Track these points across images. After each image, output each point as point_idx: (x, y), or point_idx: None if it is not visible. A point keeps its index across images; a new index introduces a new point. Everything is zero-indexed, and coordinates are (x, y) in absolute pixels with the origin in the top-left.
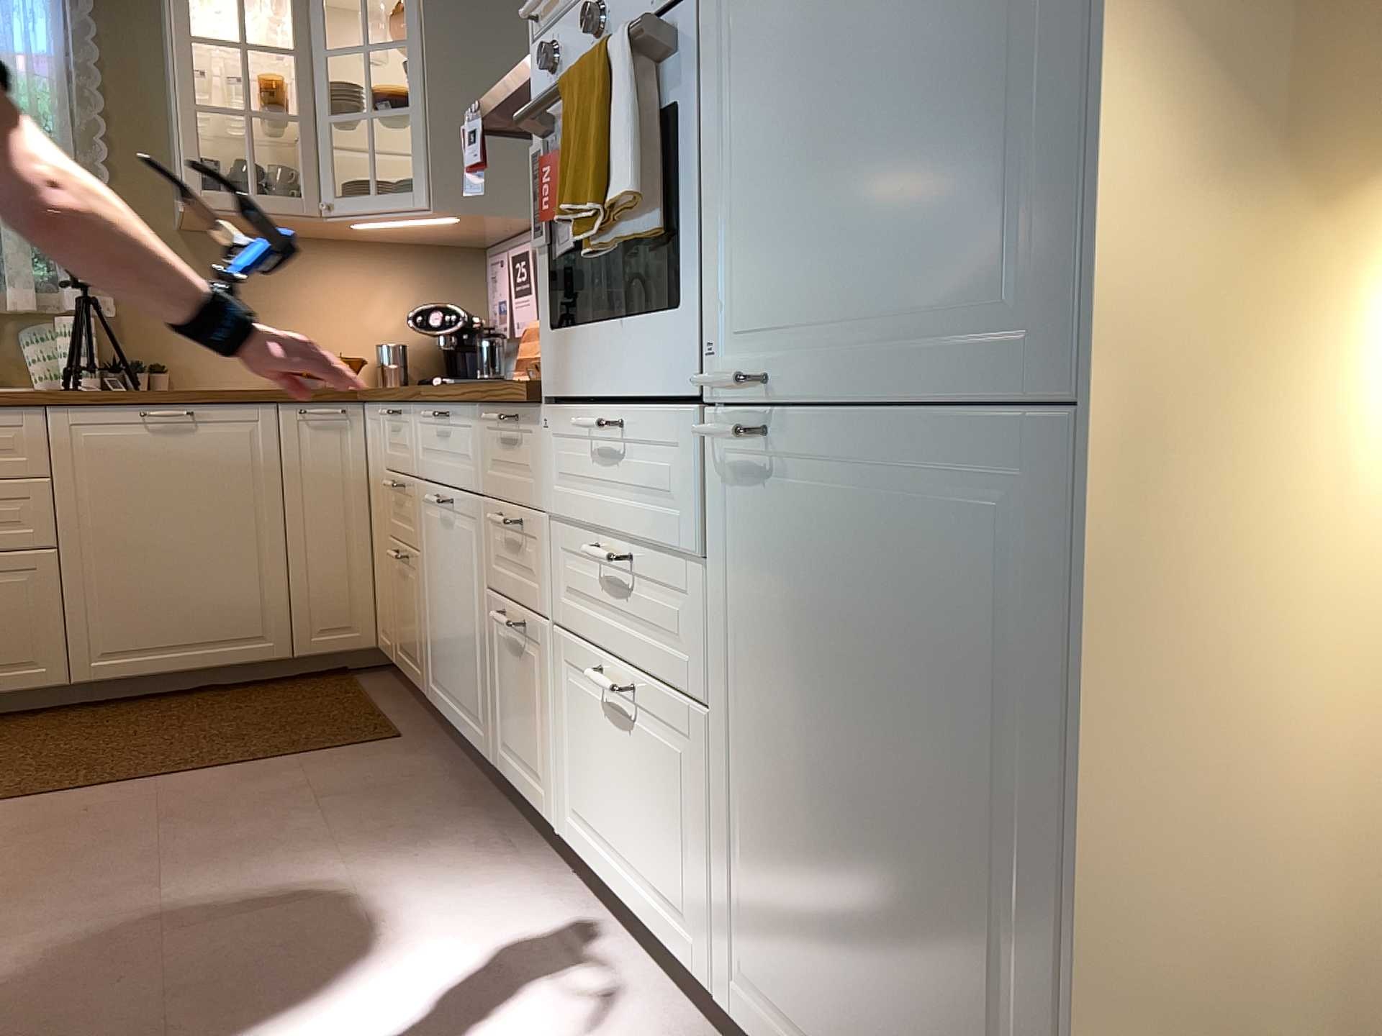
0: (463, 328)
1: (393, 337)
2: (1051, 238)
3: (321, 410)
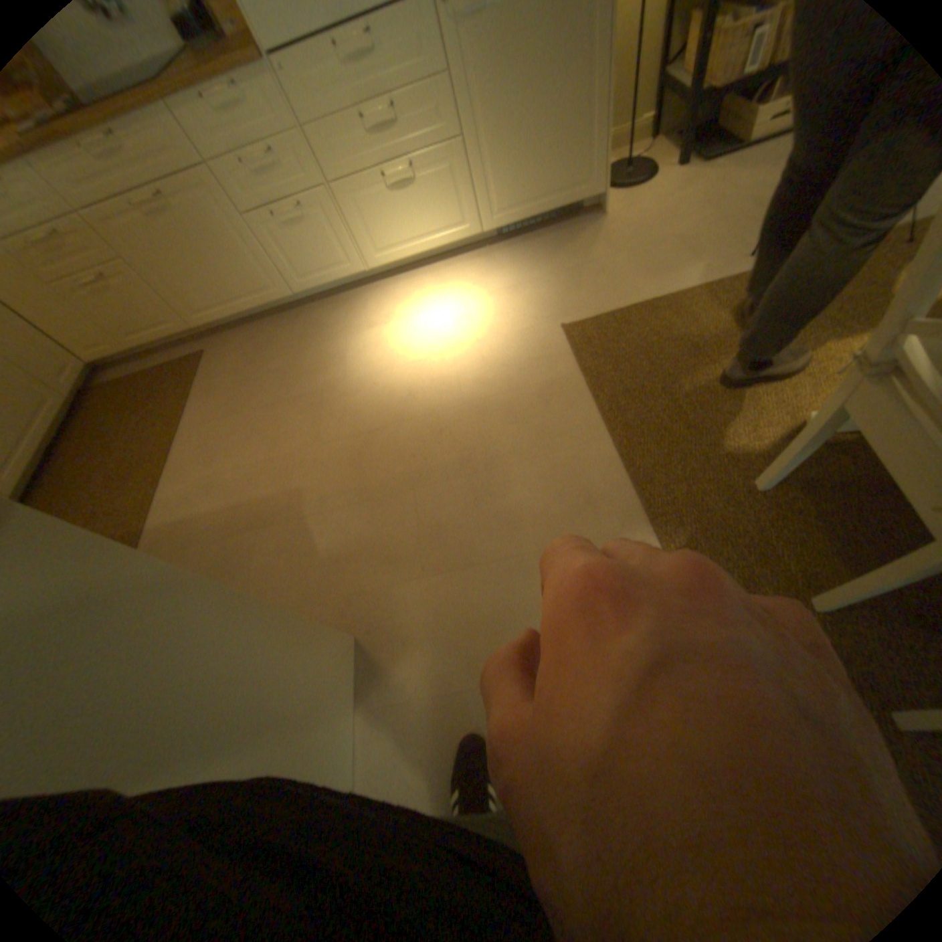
0: None
1: None
2: None
3: None
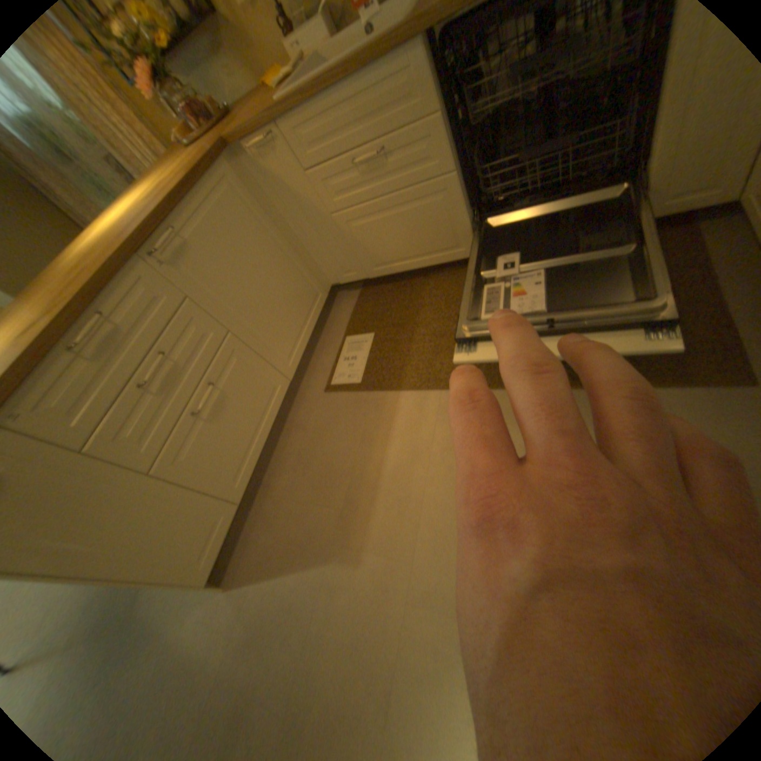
0: None
1: None
2: None
3: None
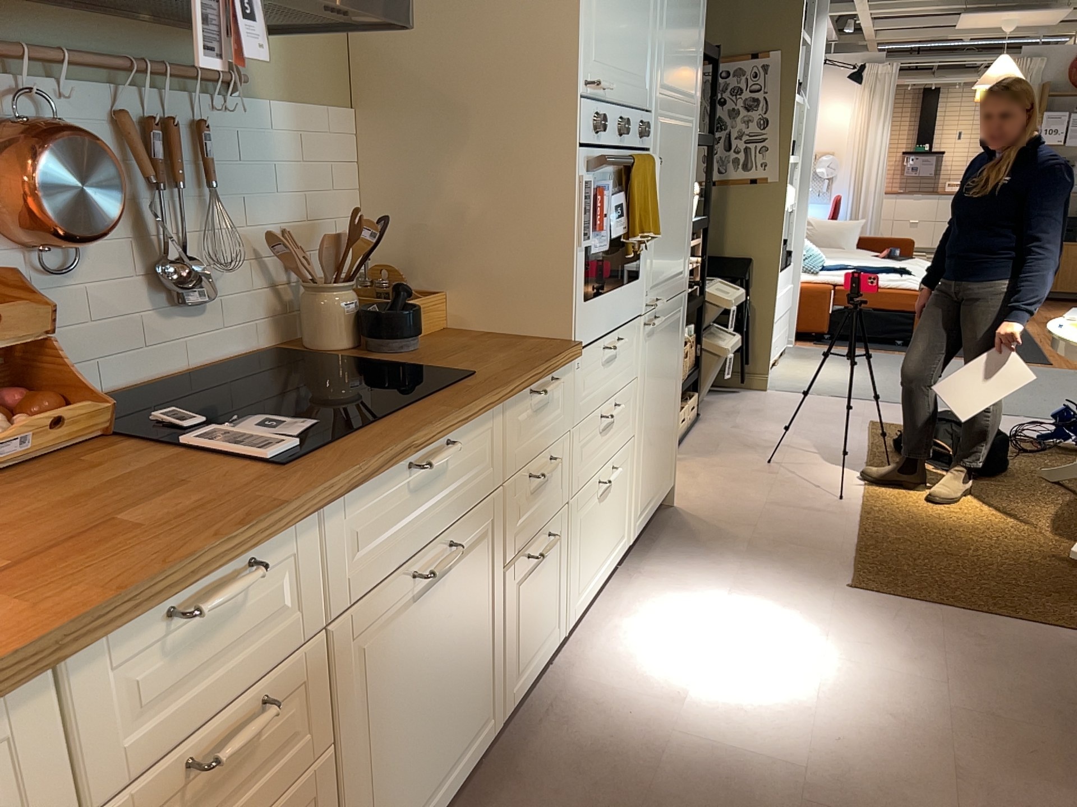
0: None
1: None
2: (685, 256)
3: None
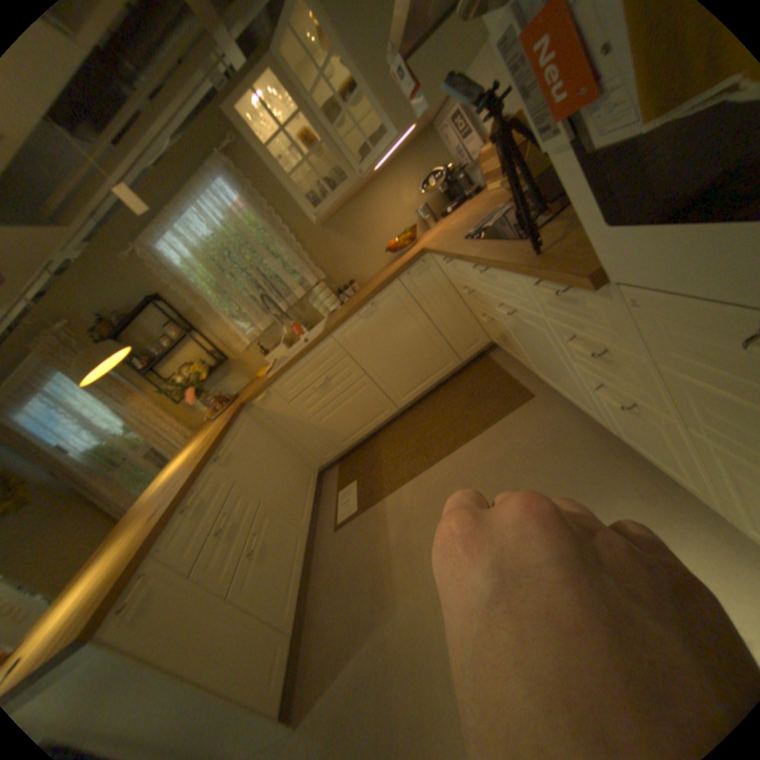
0: (447, 174)
1: (420, 201)
2: None
3: (416, 267)
